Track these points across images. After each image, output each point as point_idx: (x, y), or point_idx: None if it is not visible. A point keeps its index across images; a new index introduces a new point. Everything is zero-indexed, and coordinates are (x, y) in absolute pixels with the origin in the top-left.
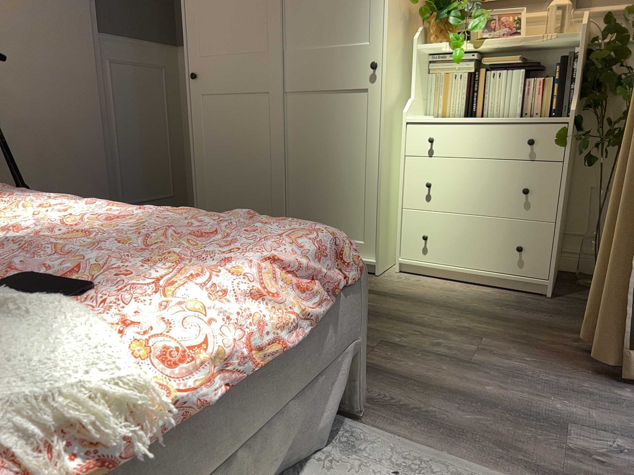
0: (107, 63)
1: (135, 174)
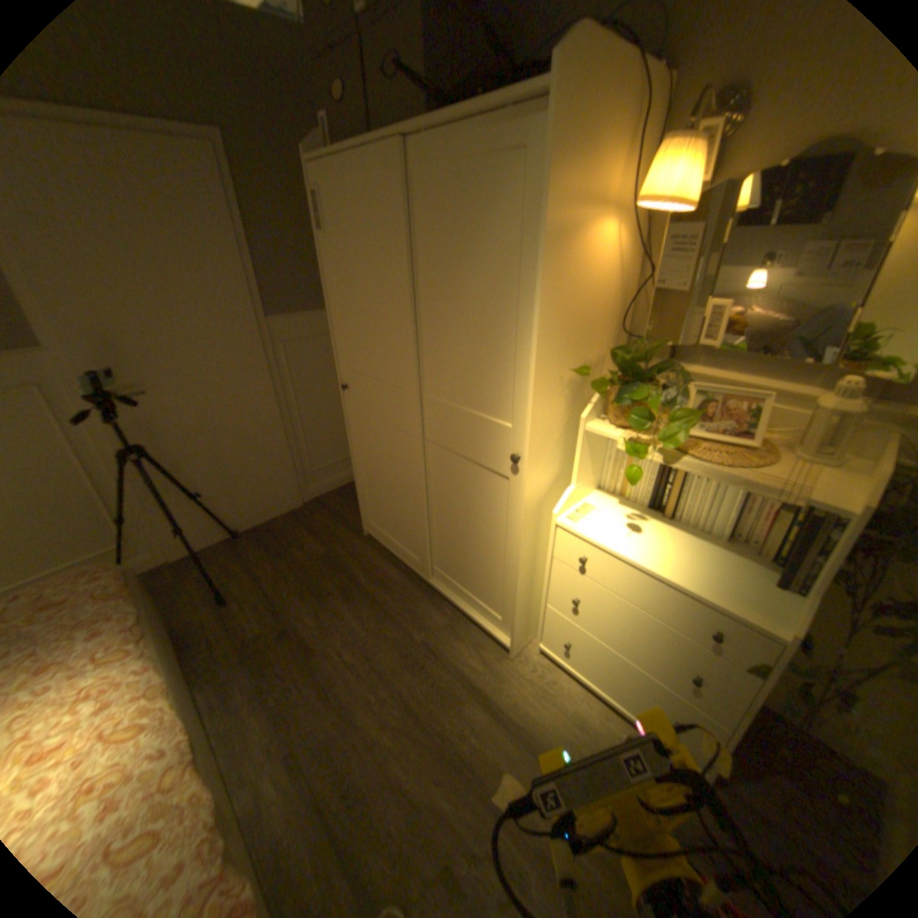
0: (278, 344)
1: (321, 442)
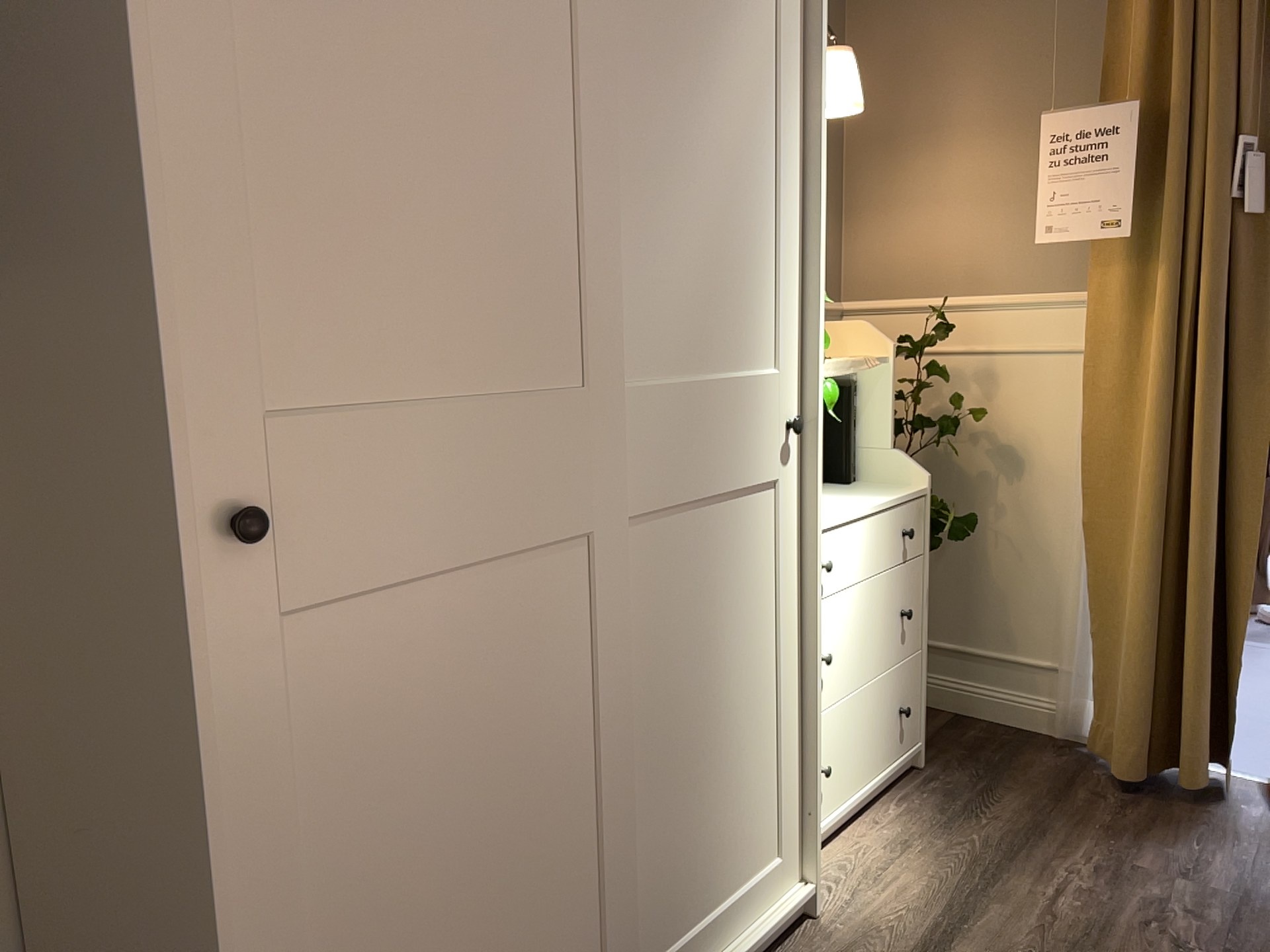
0: None
1: None
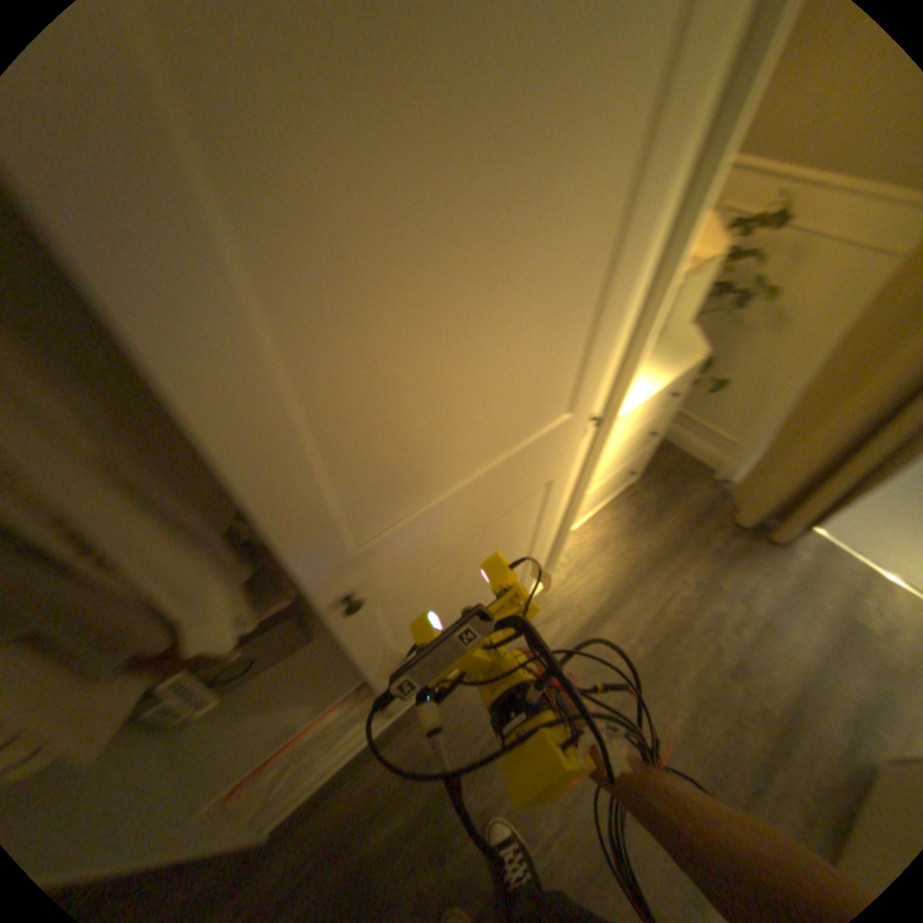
0: None
1: None
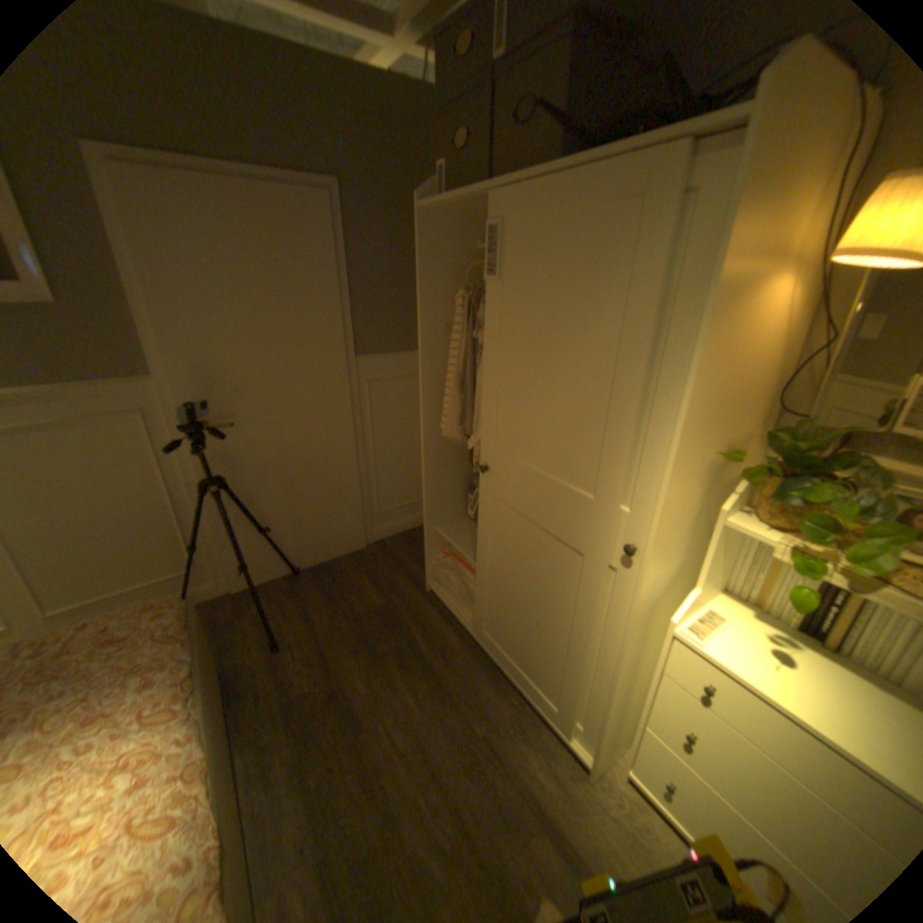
0: (364, 383)
1: (391, 484)
